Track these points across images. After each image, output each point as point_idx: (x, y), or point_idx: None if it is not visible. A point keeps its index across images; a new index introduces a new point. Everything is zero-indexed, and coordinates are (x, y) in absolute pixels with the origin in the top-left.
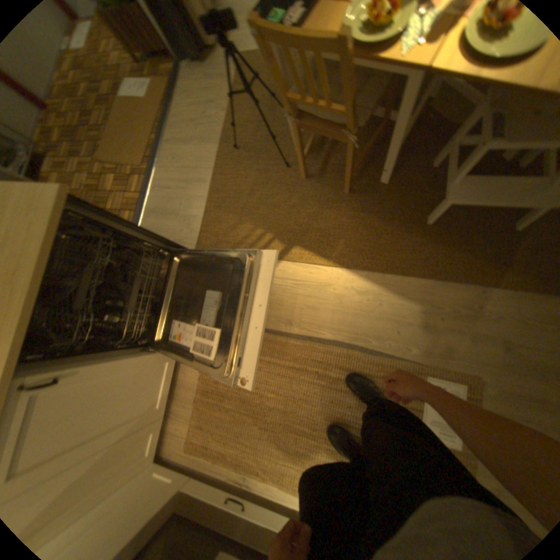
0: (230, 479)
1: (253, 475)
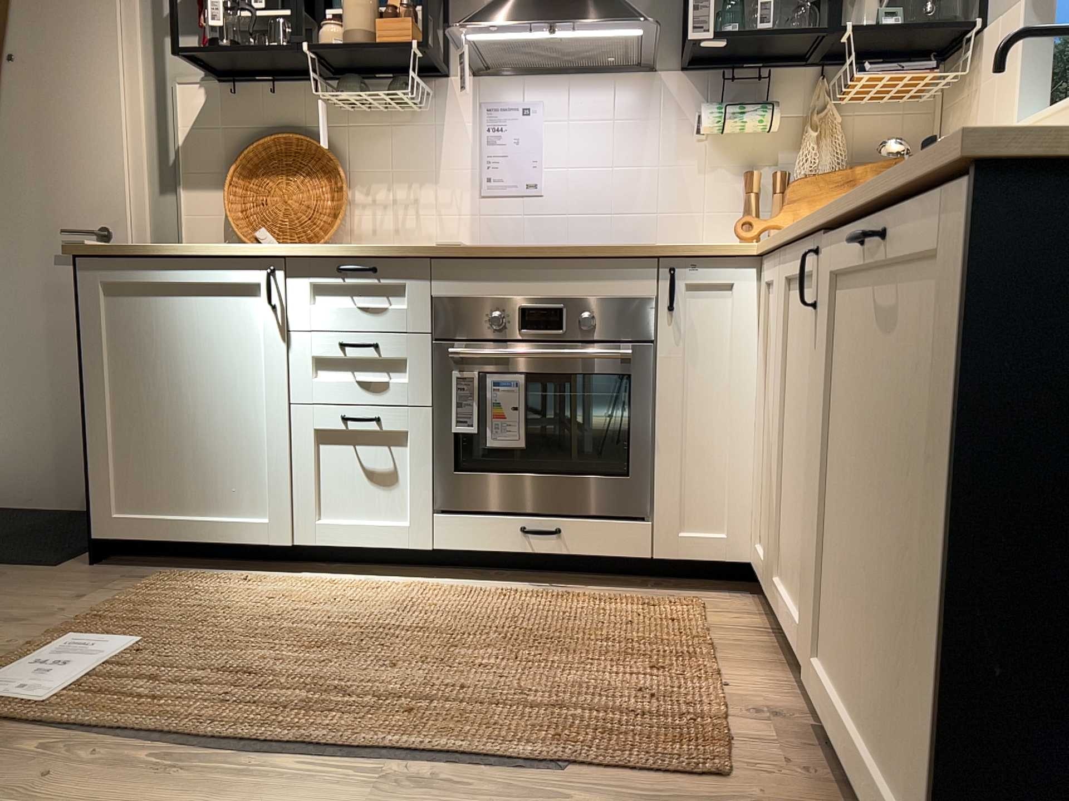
0: (574, 592)
1: (522, 594)
